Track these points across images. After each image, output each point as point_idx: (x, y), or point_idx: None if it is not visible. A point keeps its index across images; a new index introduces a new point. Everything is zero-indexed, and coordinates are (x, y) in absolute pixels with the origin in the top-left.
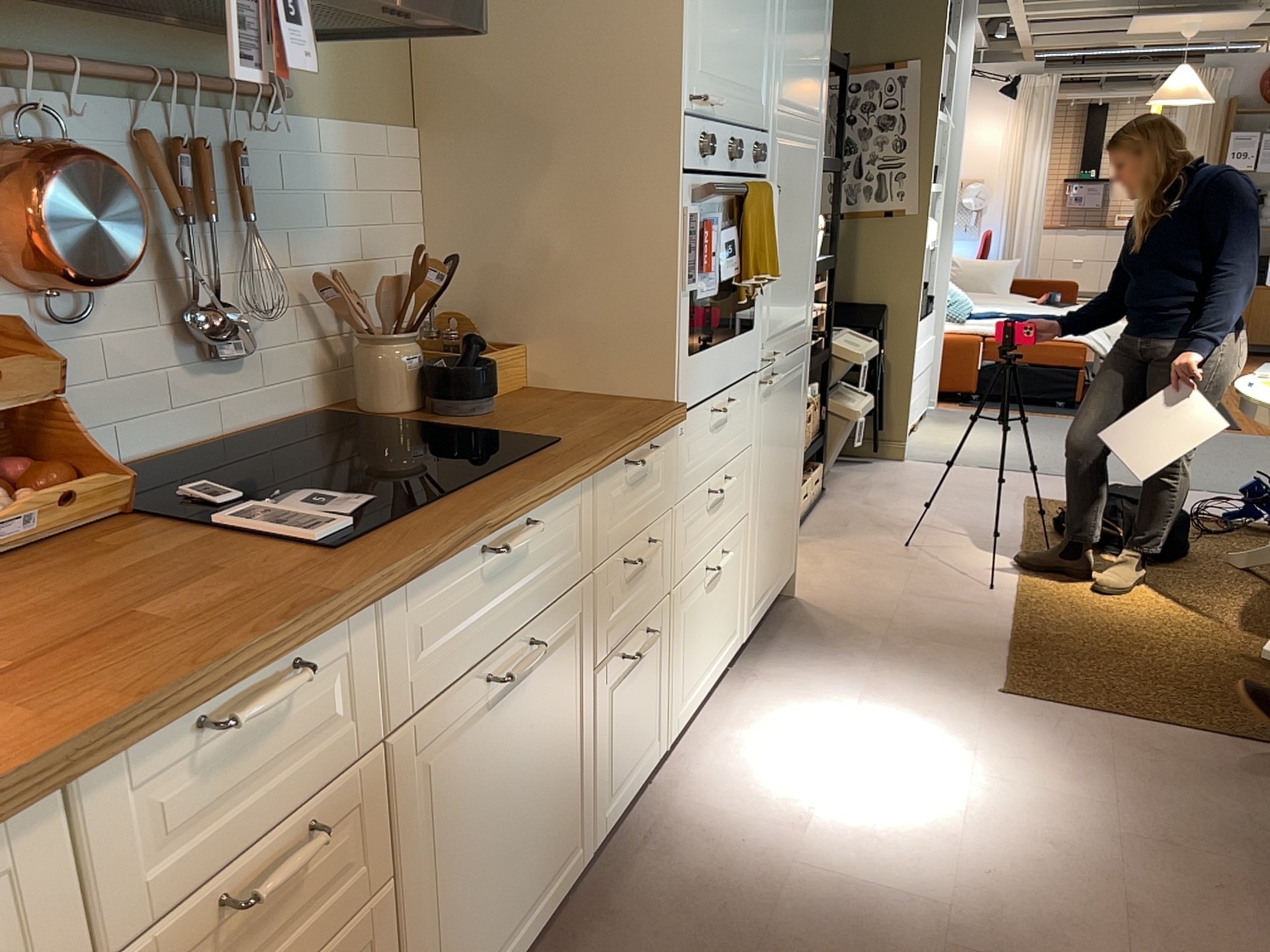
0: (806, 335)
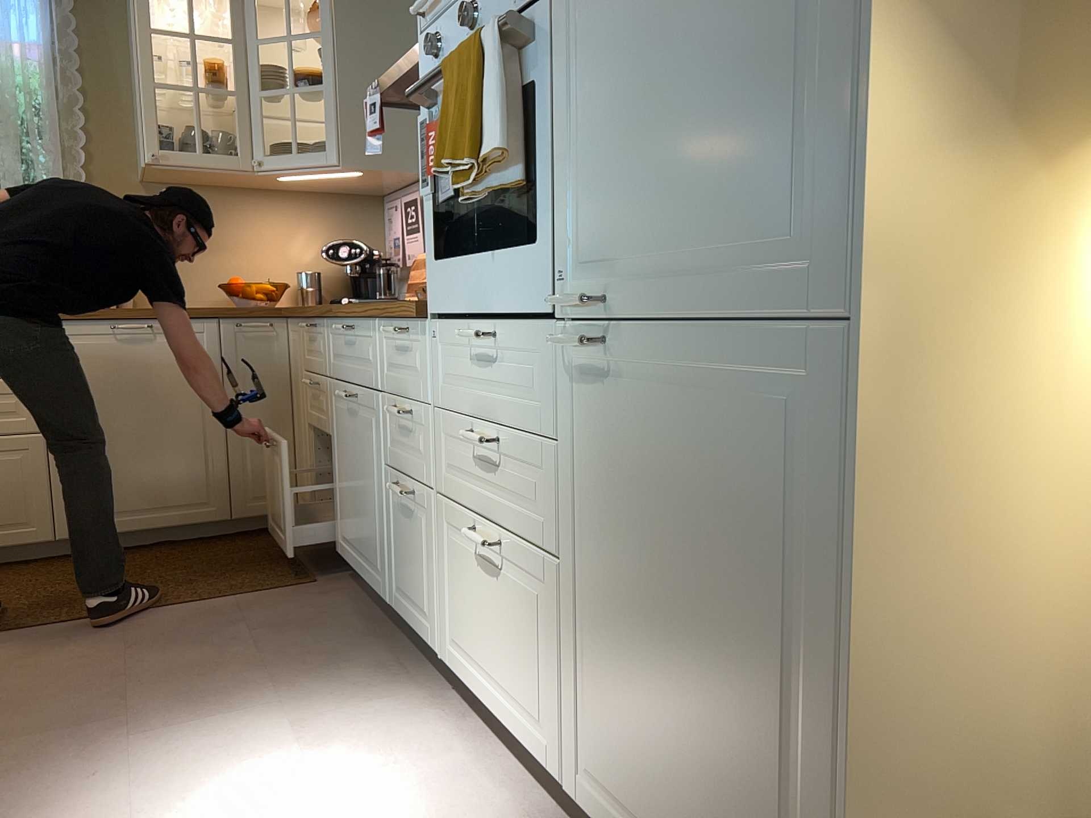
0: (823, 292)
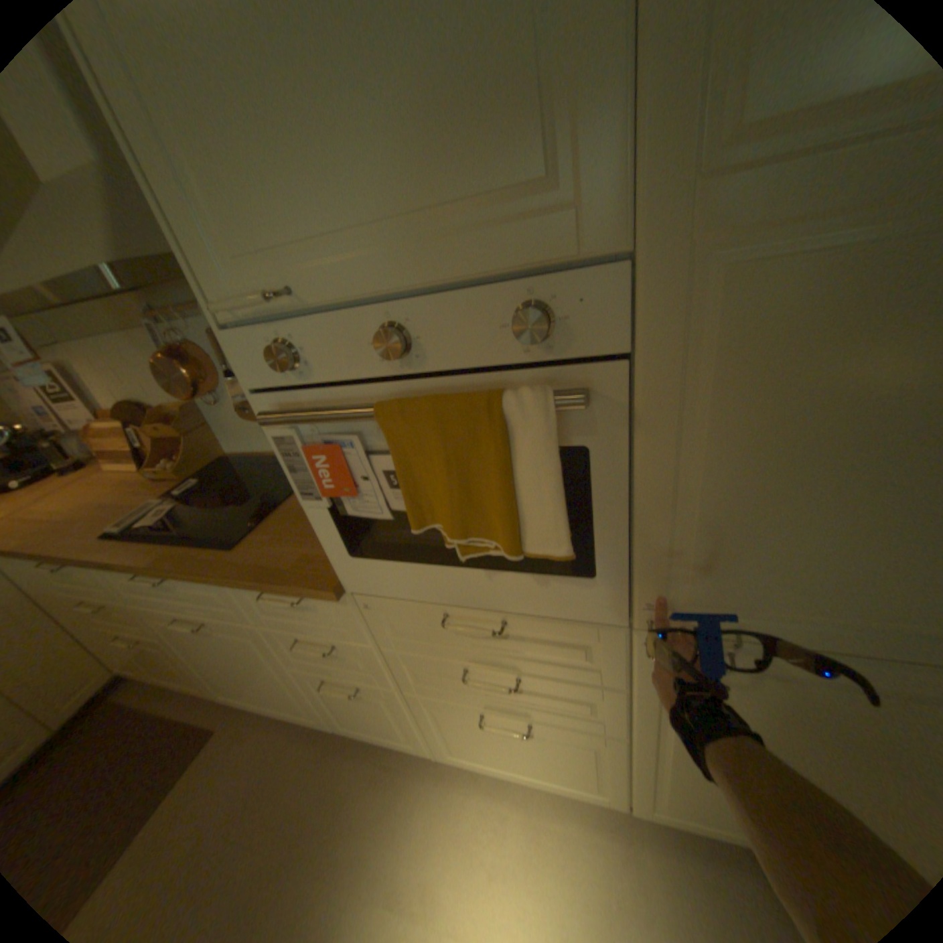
0: None
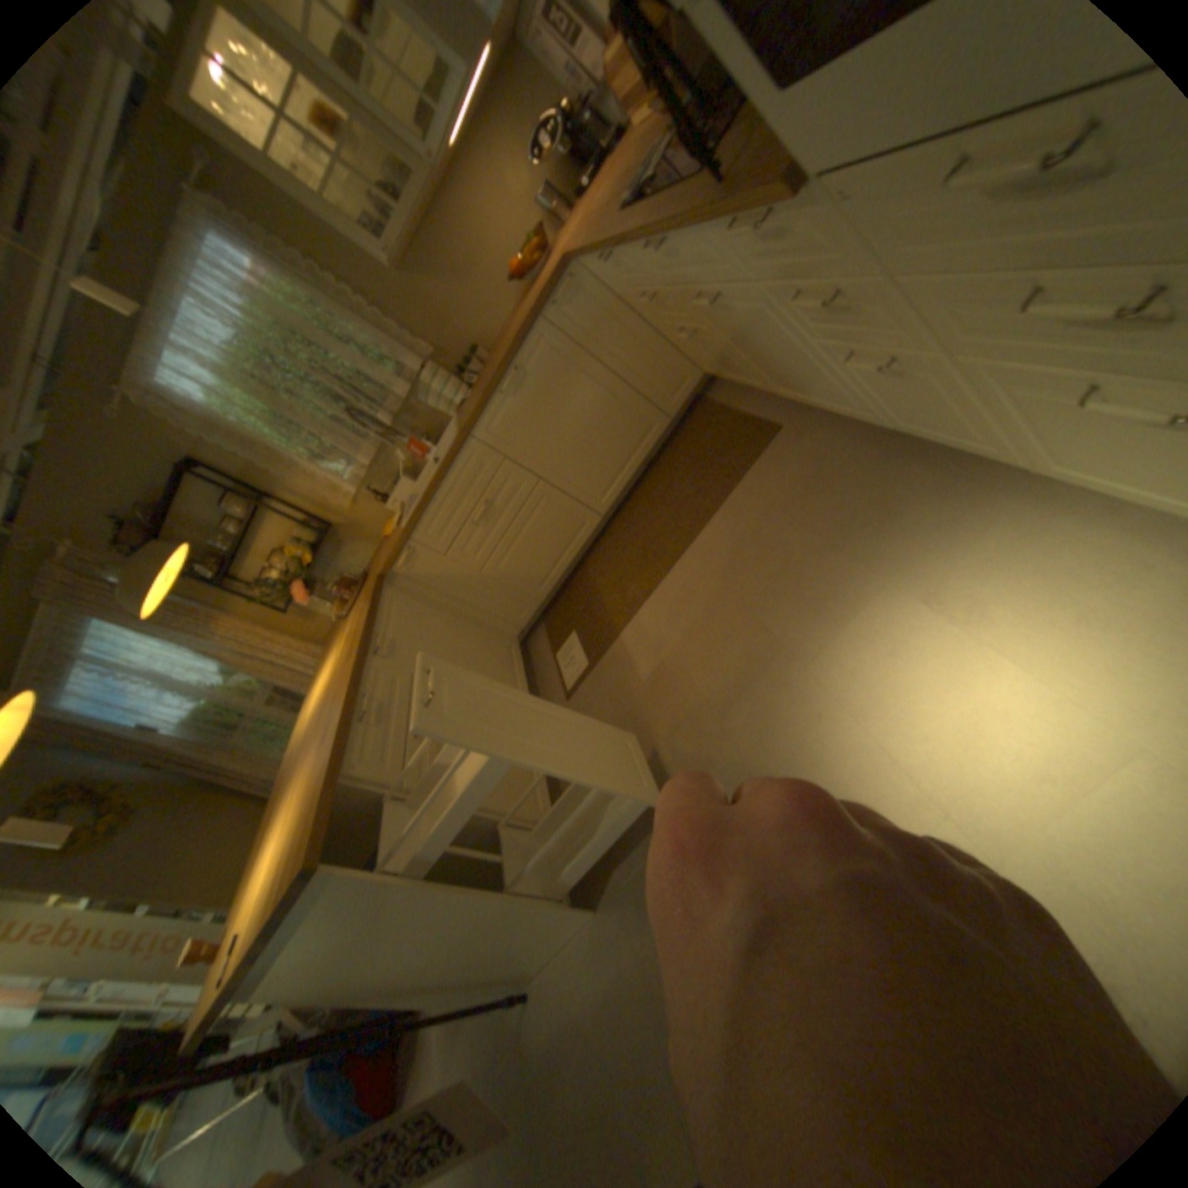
0: None
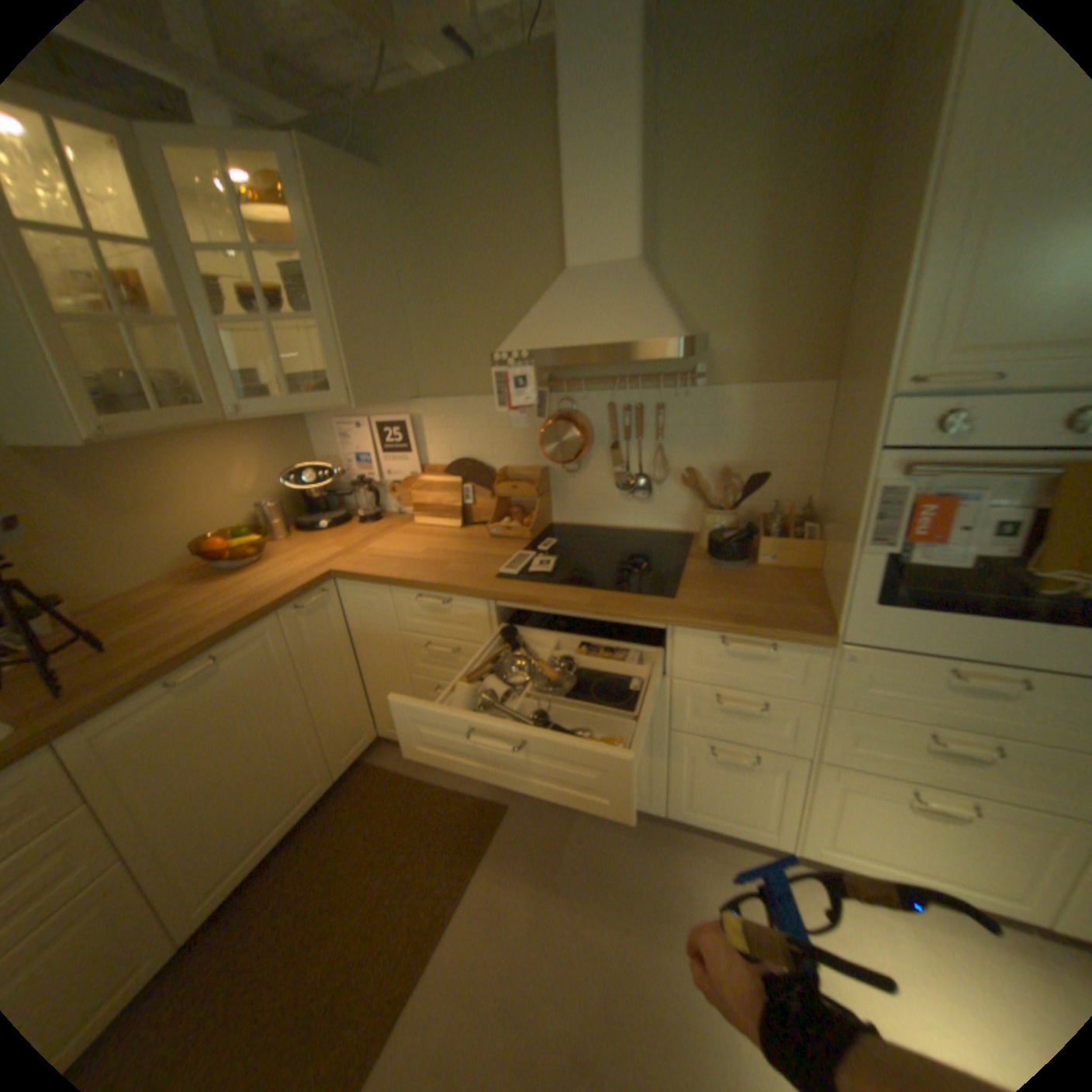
0: None
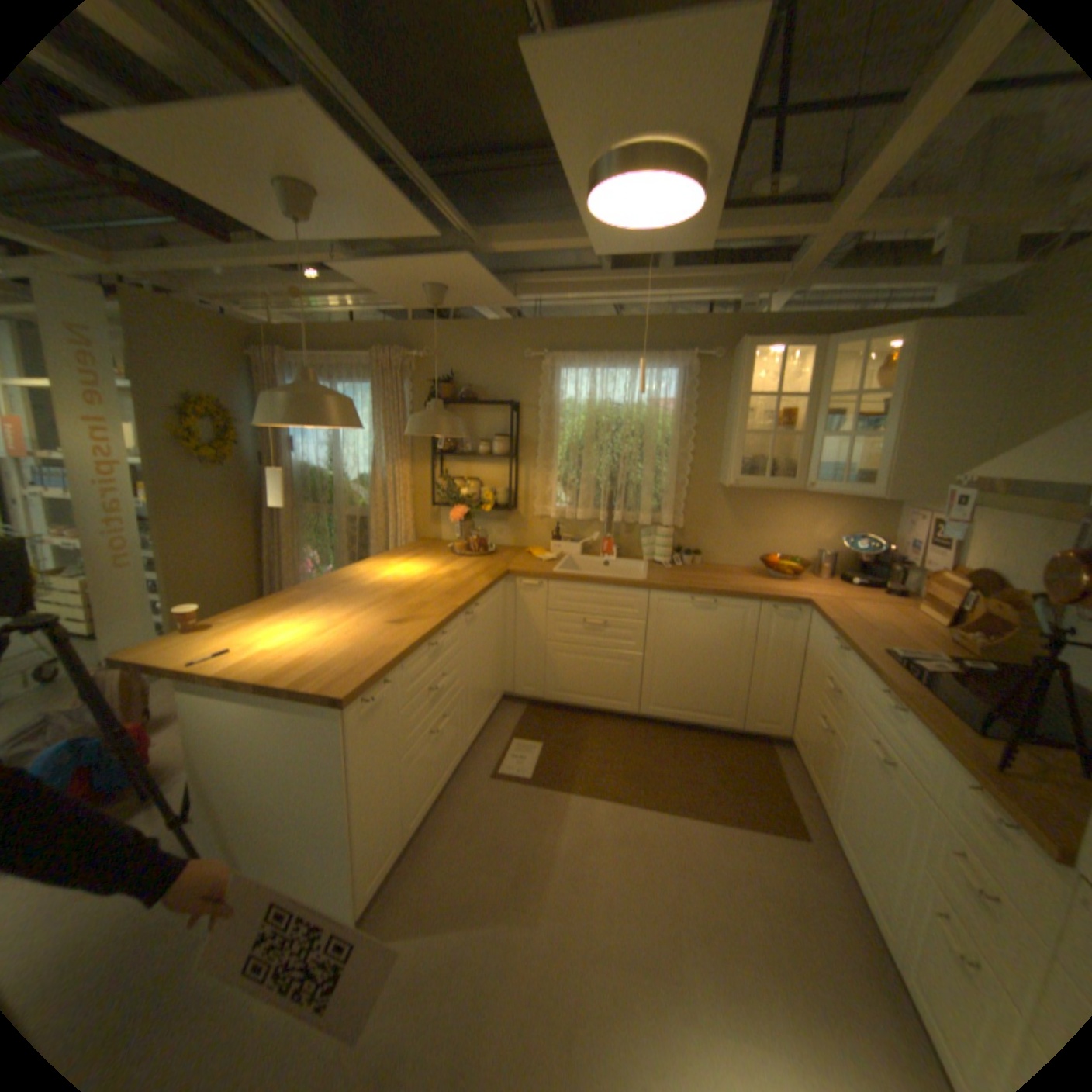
0: None
